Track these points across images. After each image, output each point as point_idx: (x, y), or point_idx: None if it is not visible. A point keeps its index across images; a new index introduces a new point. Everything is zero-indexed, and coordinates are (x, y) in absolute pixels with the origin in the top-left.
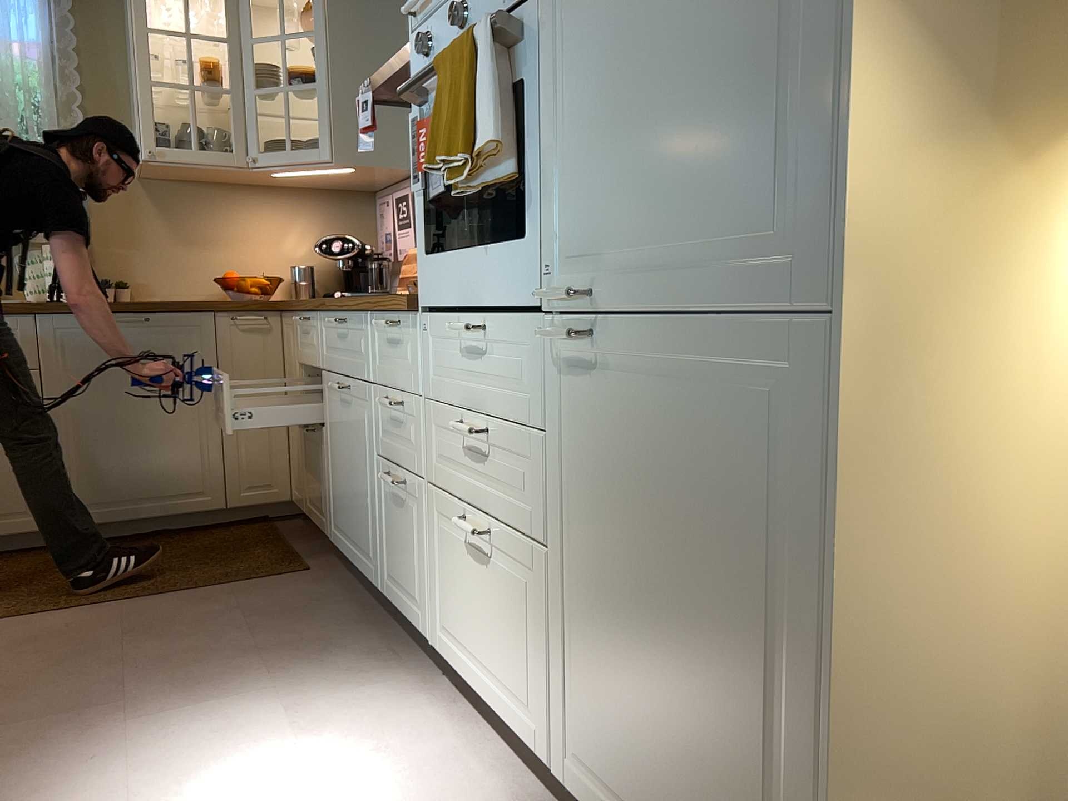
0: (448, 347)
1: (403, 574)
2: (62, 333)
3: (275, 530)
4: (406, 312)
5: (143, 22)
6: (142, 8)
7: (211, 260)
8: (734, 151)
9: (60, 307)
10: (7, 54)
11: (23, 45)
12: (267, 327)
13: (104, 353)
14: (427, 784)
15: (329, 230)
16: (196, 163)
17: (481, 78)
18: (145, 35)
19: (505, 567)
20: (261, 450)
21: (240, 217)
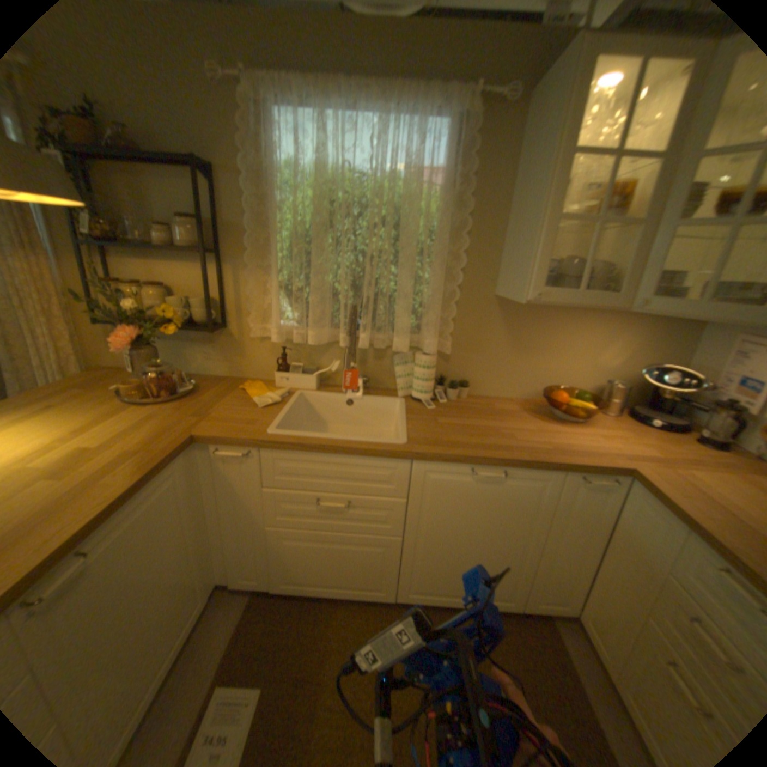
0: None
1: None
2: (432, 476)
3: (567, 655)
4: None
5: (575, 137)
6: (579, 119)
7: (537, 367)
8: None
9: (437, 457)
10: (420, 182)
11: (434, 171)
12: (617, 490)
13: (462, 496)
14: None
15: (650, 347)
16: (580, 304)
17: None
18: (572, 155)
19: None
20: (570, 583)
21: (573, 332)
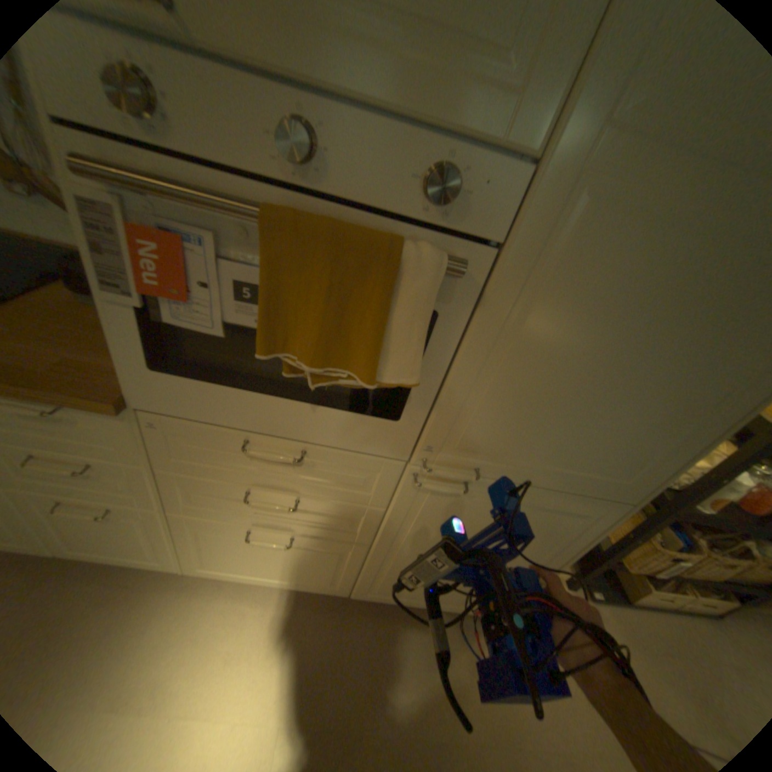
0: (211, 446)
1: (110, 549)
2: None
3: None
4: (103, 413)
5: None
6: None
7: None
8: (622, 446)
9: None
10: None
11: None
12: None
13: None
14: (266, 645)
15: None
16: None
17: (402, 313)
18: None
19: (305, 547)
20: None
21: None
